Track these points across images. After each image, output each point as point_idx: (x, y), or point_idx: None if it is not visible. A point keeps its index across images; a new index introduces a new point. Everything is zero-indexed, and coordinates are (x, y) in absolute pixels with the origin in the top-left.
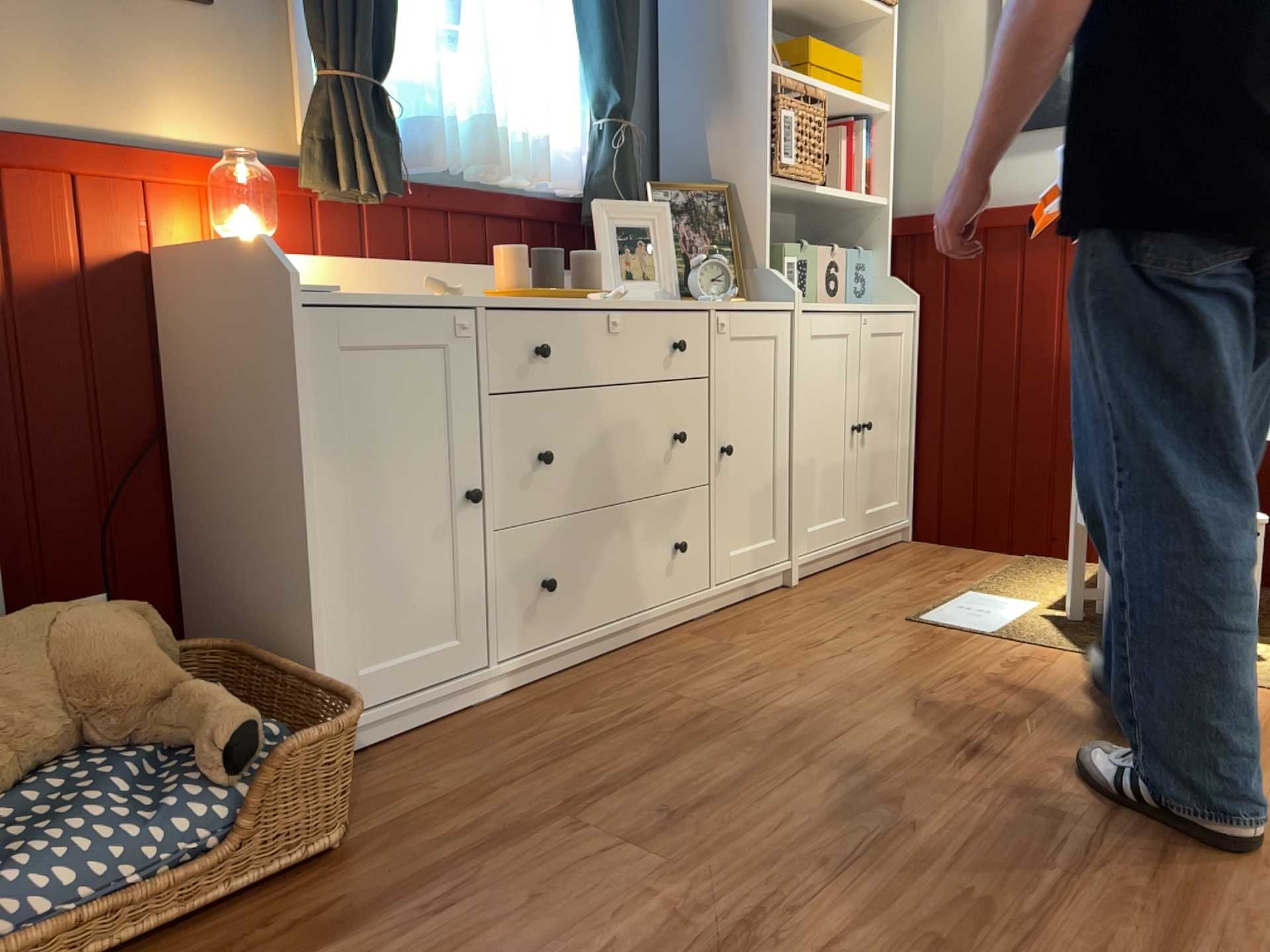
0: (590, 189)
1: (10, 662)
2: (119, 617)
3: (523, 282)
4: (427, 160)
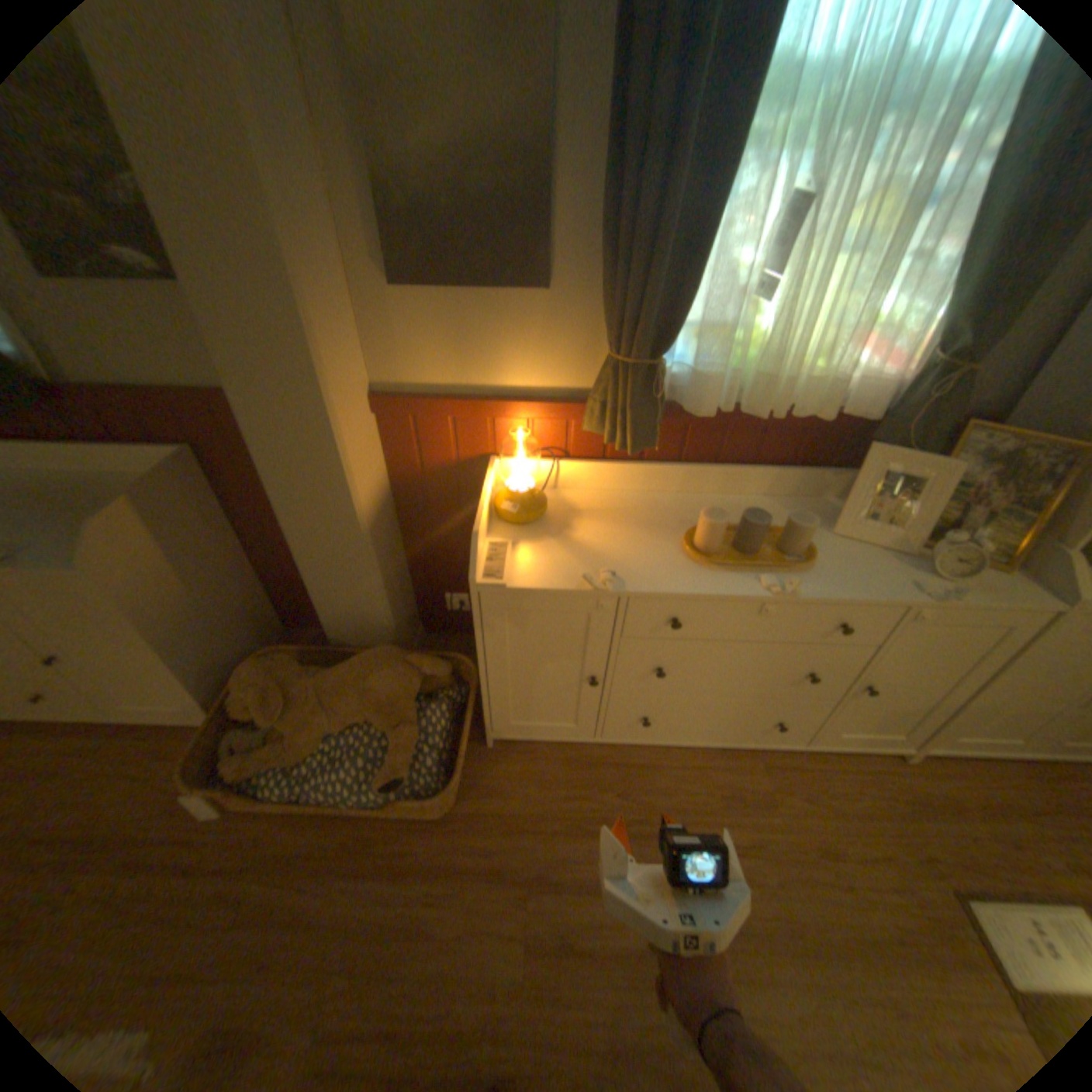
0: (893, 416)
1: (350, 688)
2: (398, 679)
3: (715, 544)
4: (697, 409)
